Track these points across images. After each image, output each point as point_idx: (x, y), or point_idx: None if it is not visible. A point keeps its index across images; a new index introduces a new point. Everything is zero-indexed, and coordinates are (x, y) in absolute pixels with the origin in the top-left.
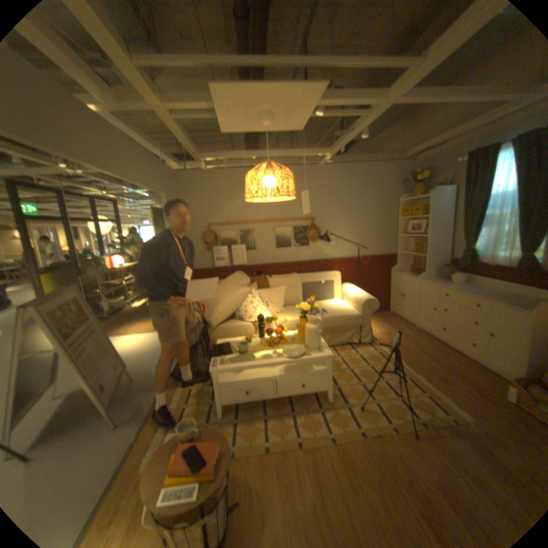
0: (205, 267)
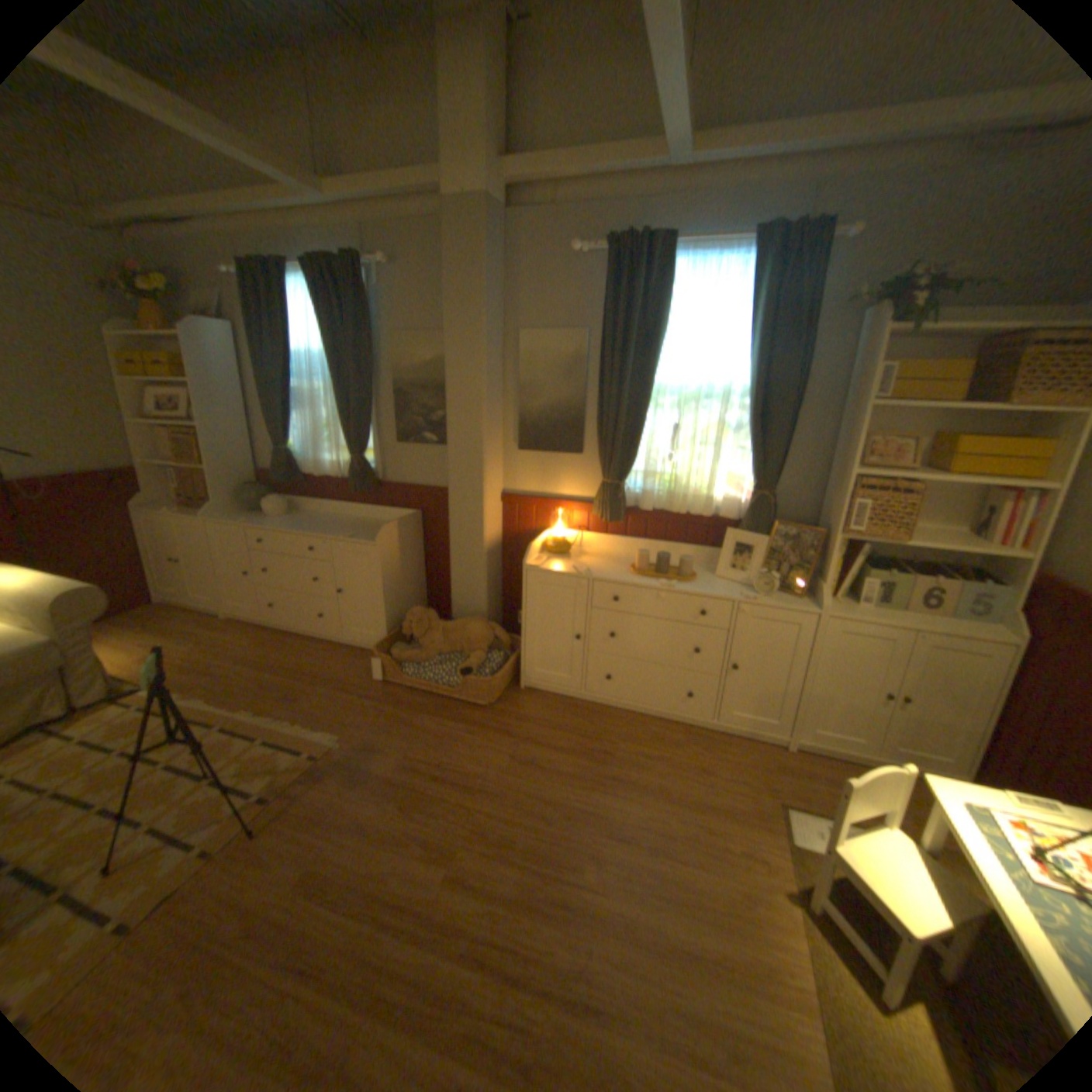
0: None
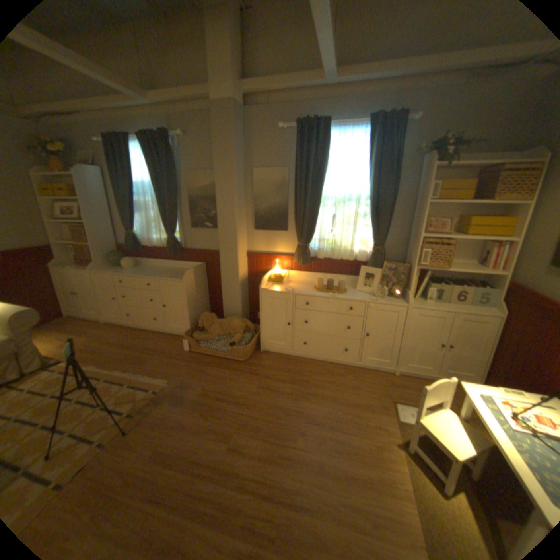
0: None
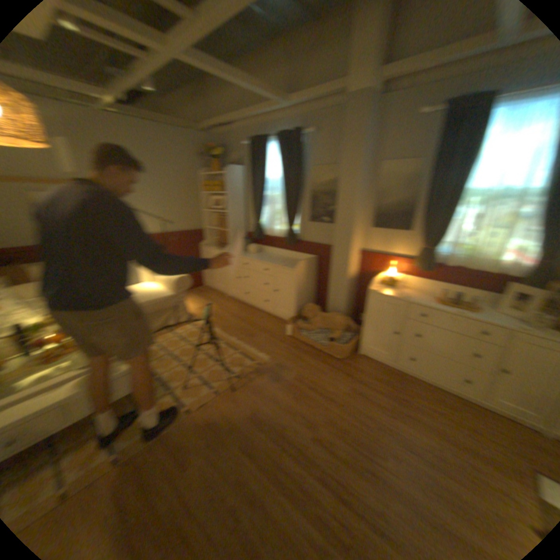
0: None
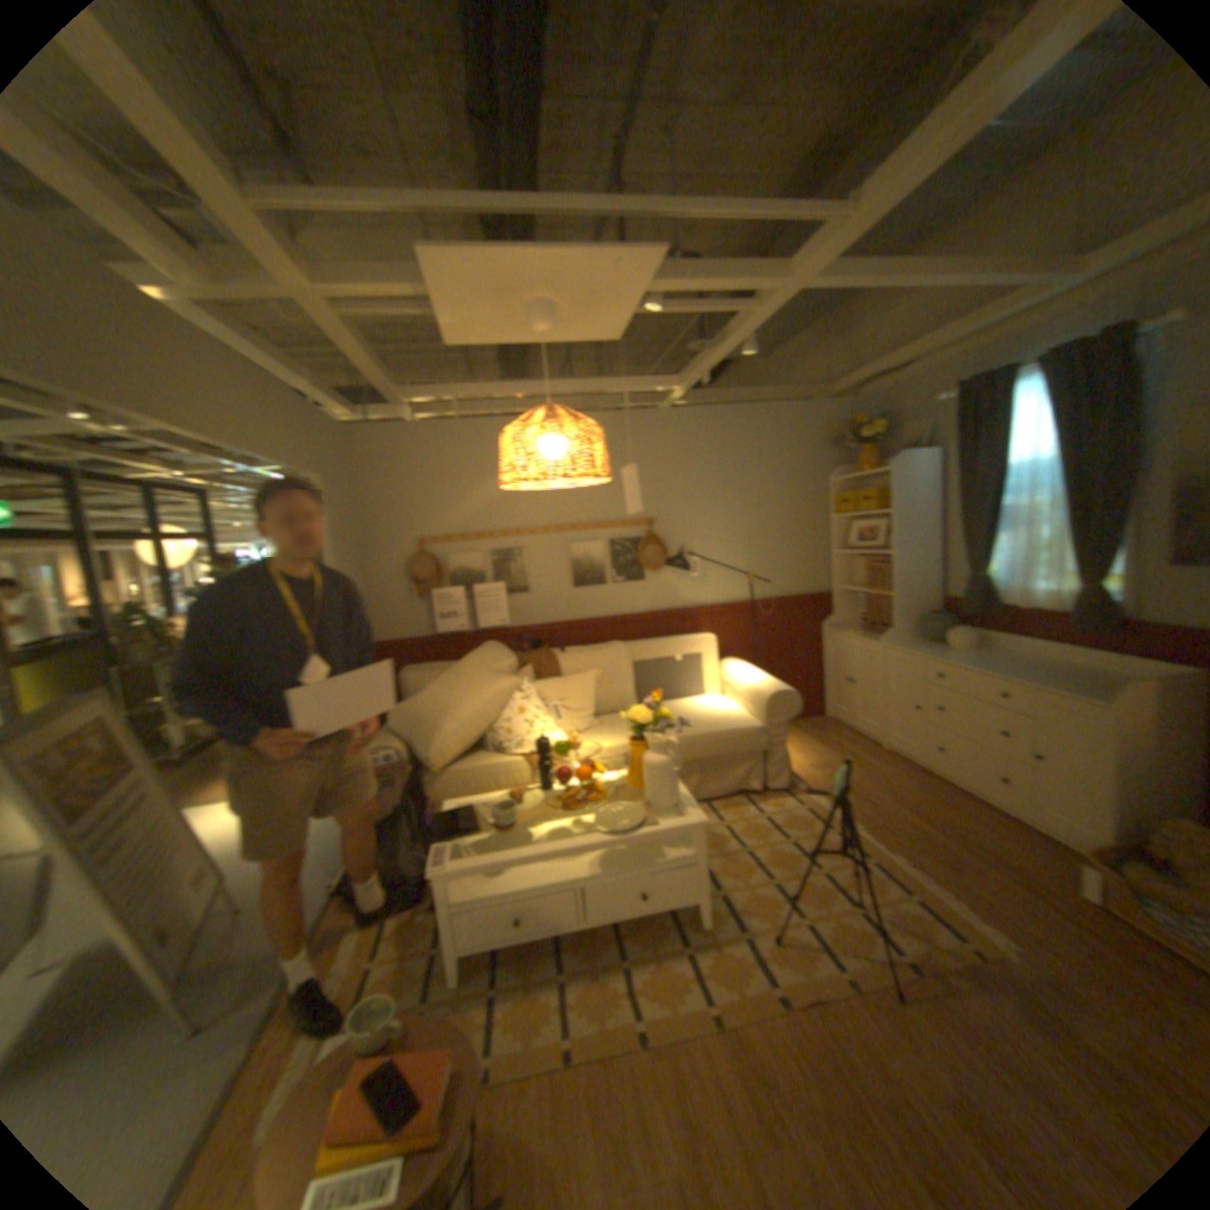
0: (416, 636)
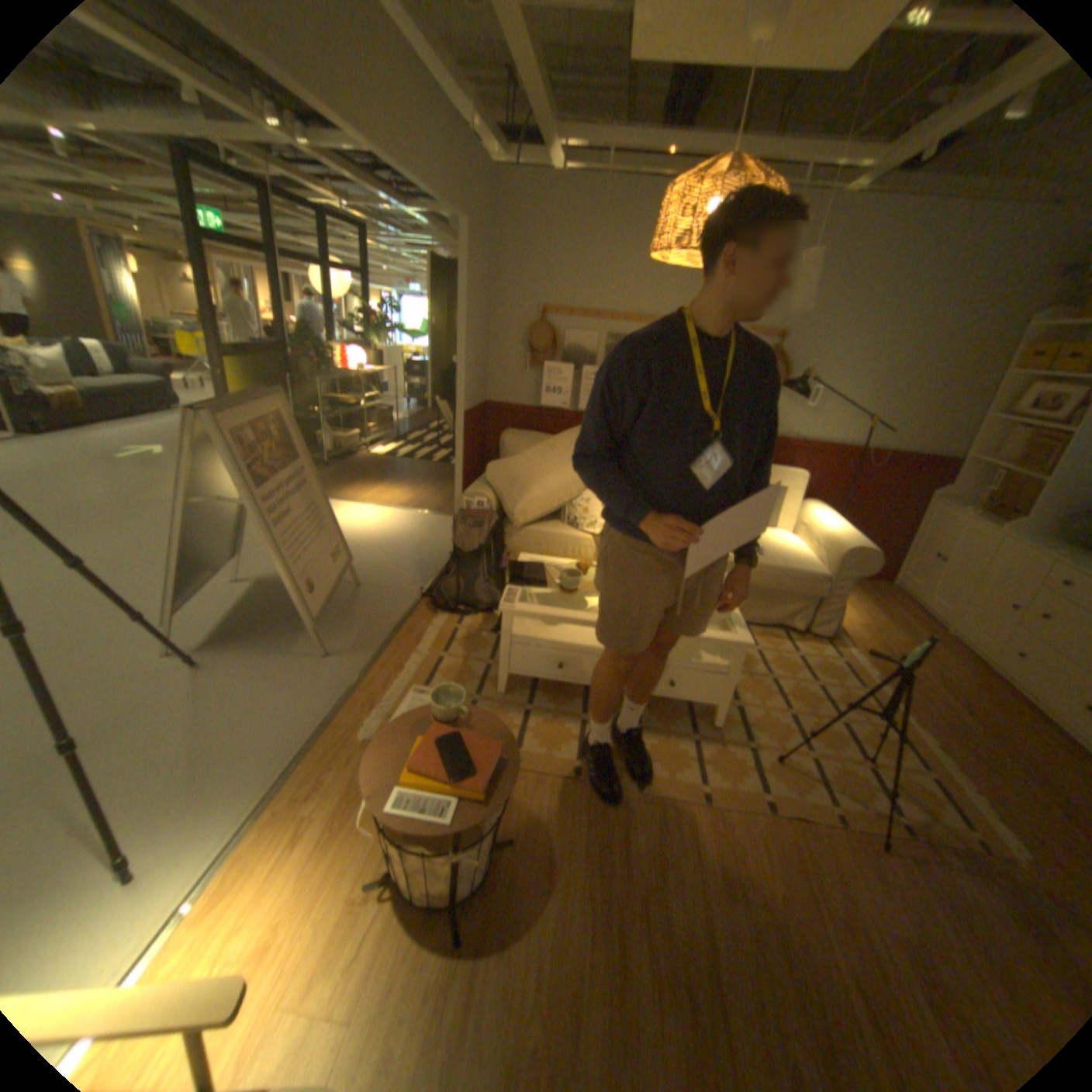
0: (520, 403)
